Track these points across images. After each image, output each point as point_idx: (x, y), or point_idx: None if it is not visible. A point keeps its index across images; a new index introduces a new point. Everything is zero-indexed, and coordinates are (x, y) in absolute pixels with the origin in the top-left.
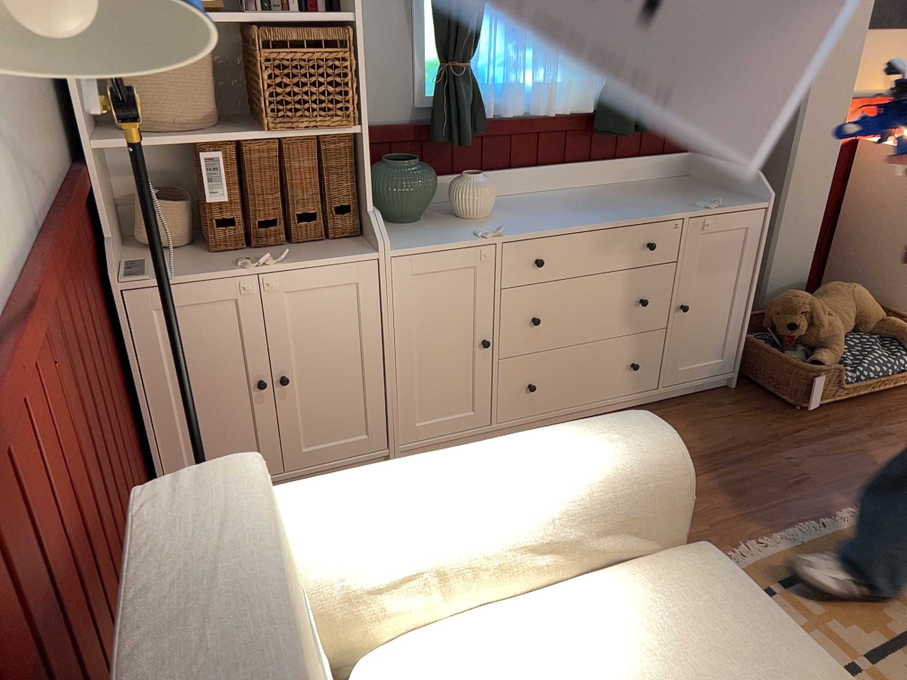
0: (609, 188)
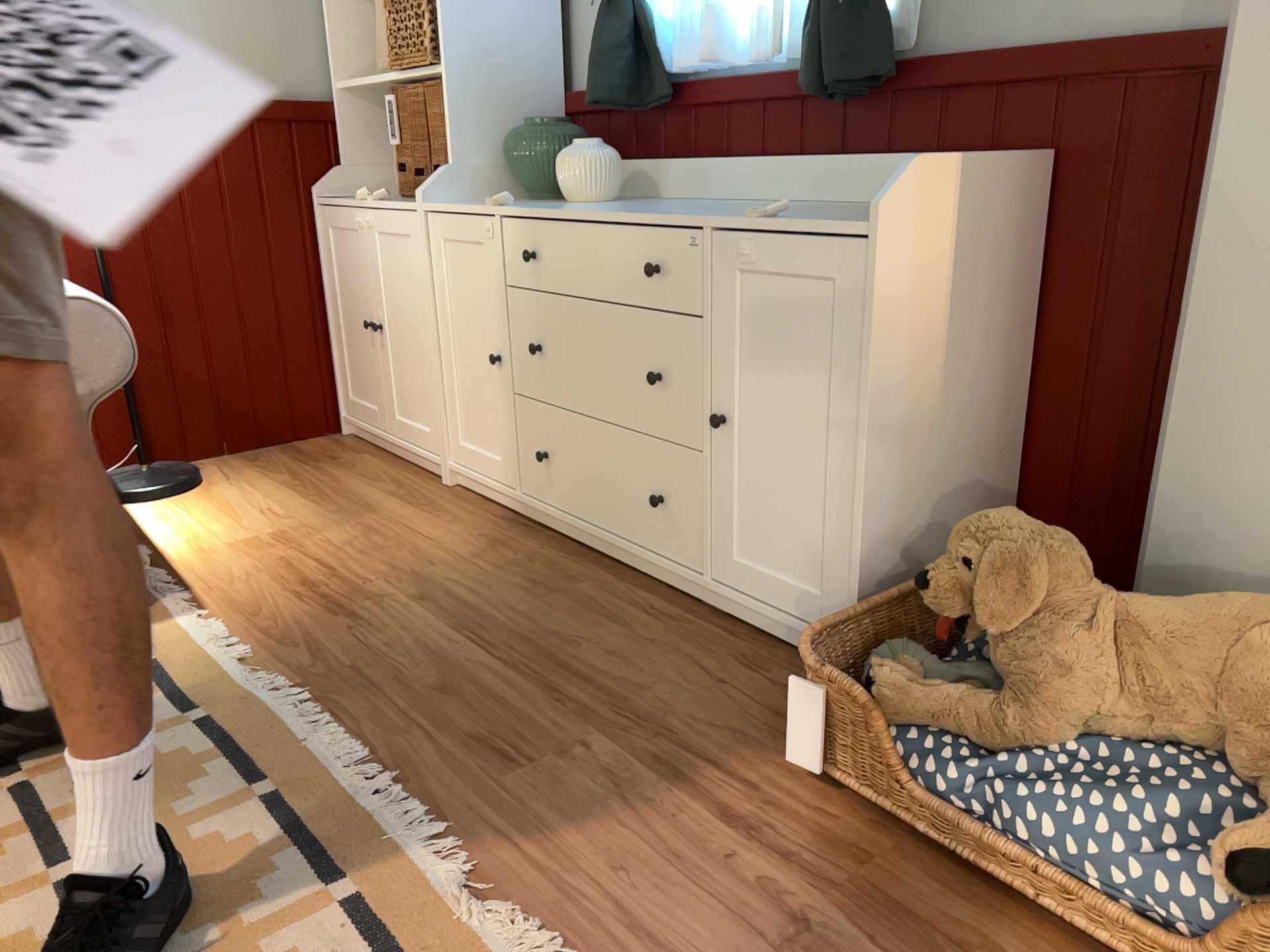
0: (825, 207)
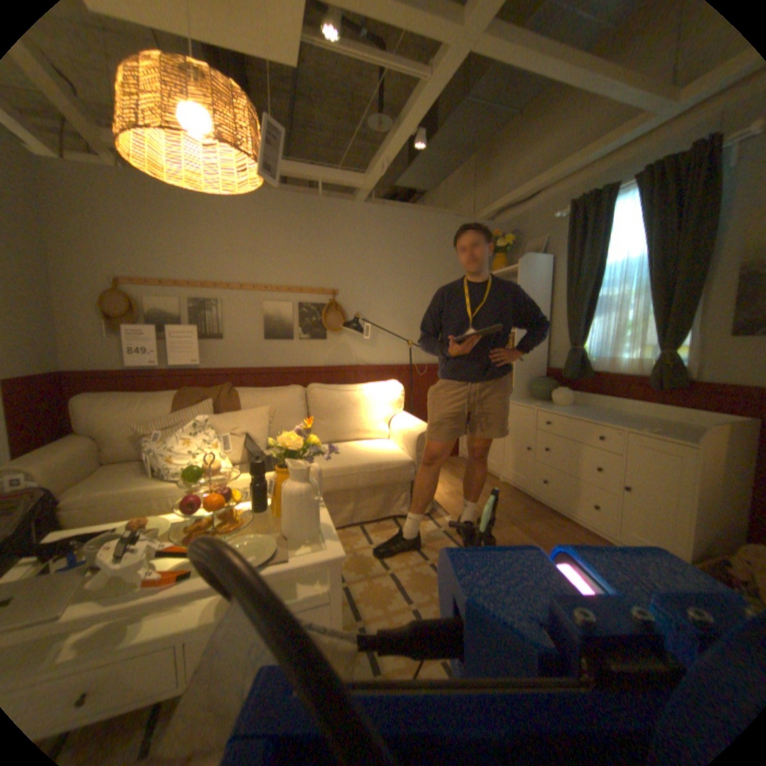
0: (660, 420)
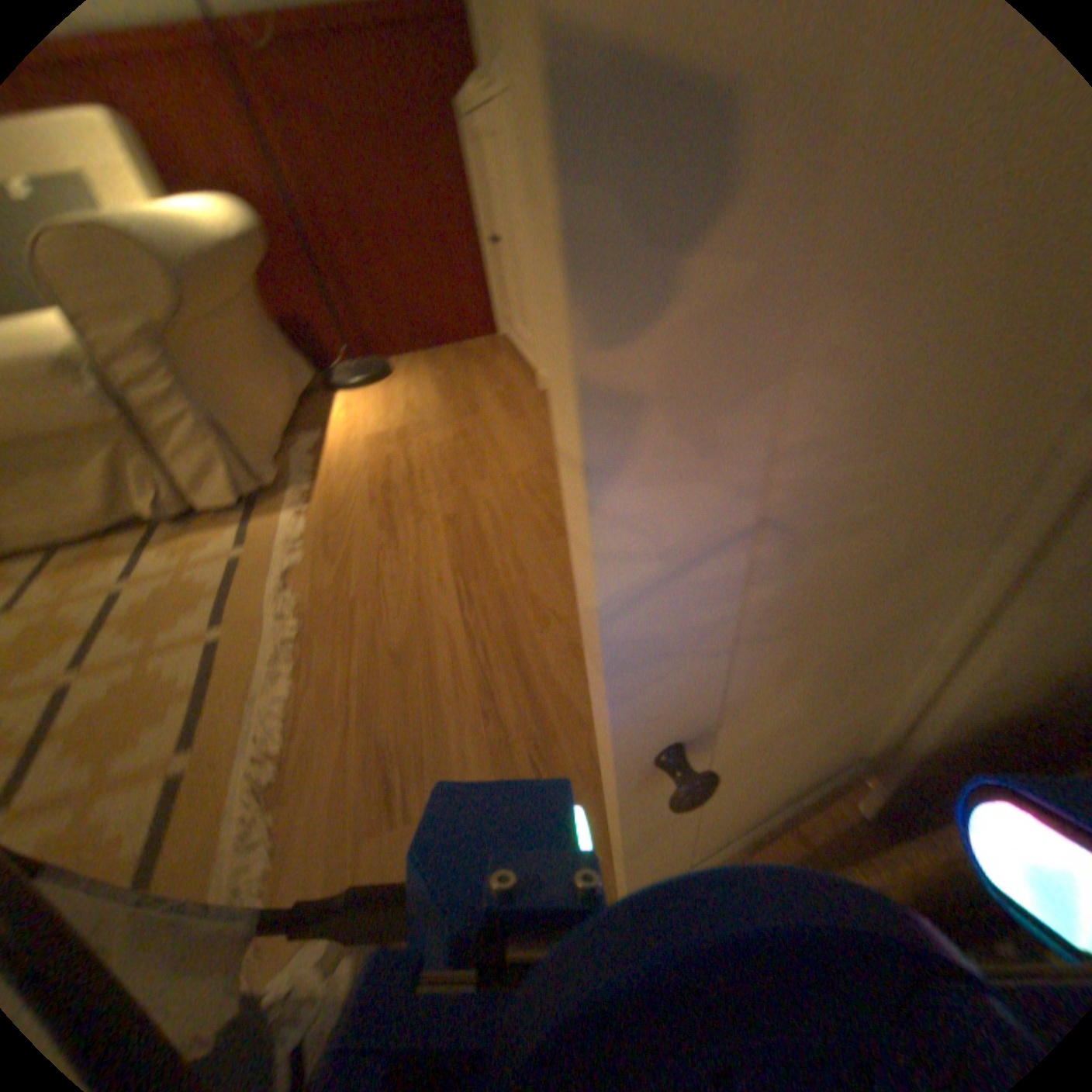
0: None
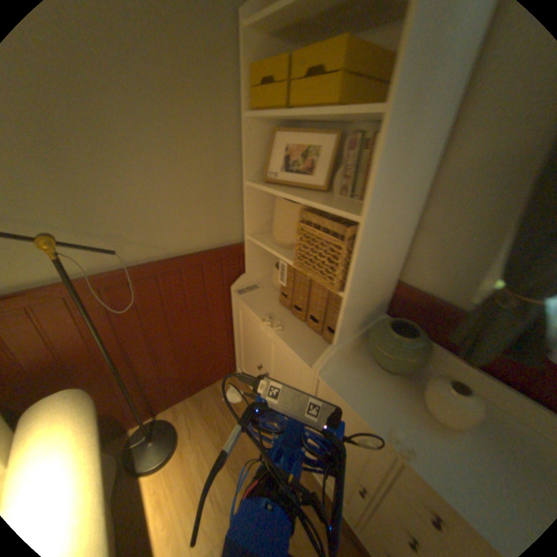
0: None
